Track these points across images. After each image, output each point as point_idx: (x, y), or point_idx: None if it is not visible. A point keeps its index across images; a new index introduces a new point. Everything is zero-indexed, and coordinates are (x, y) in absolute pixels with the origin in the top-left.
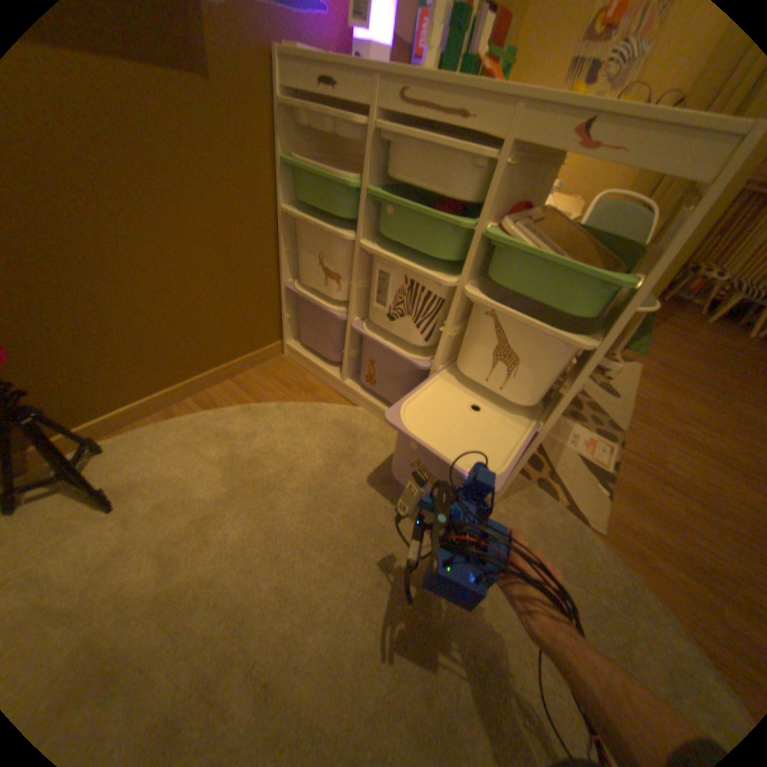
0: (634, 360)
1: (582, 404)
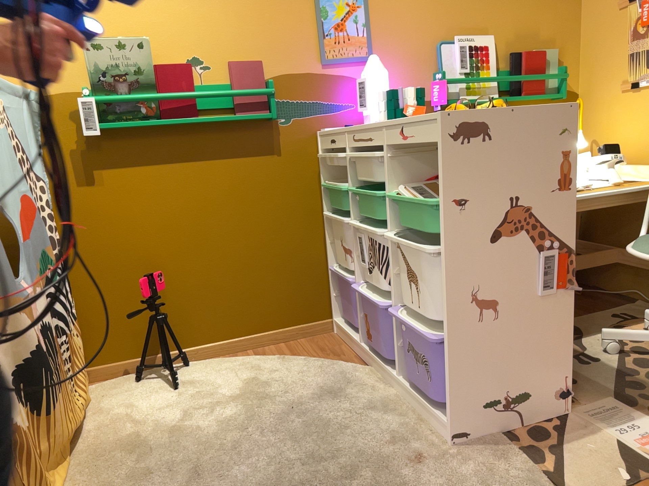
0: None
1: None
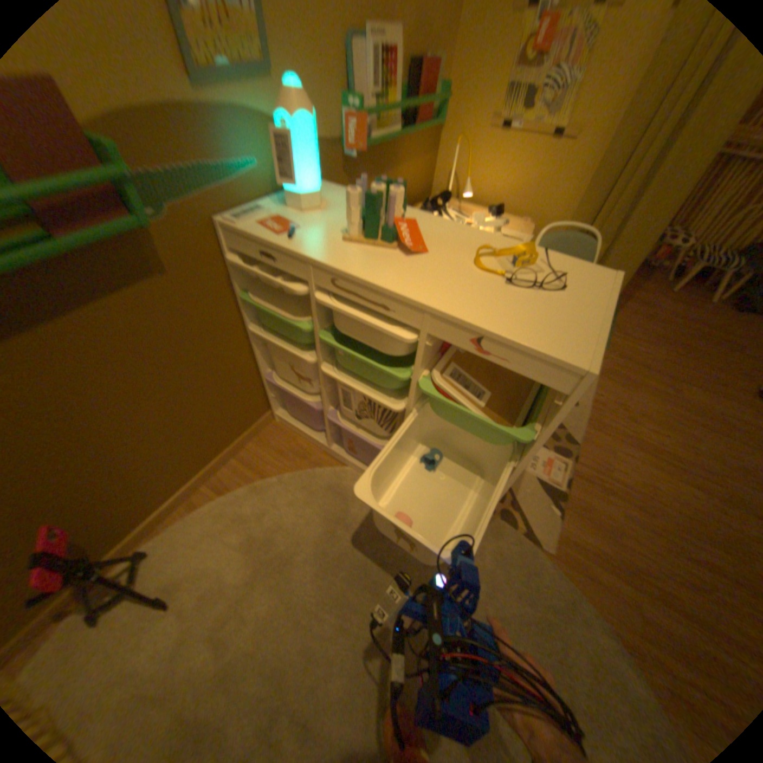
0: None
1: None
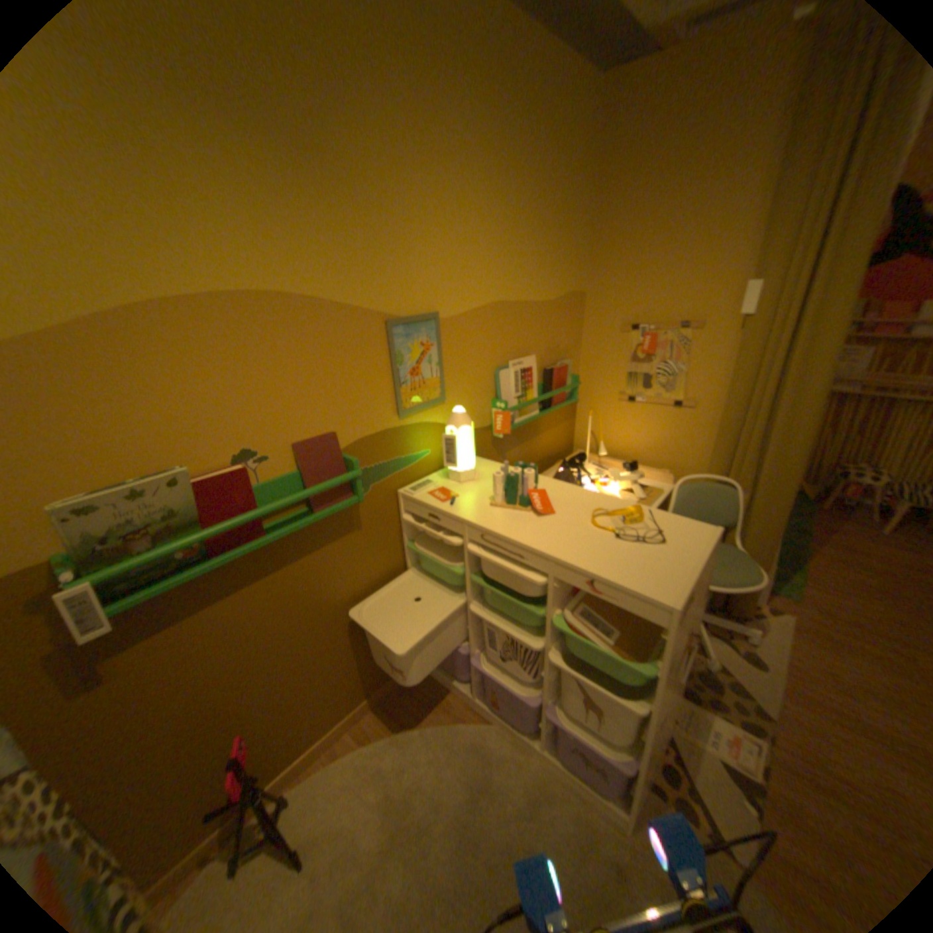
0: (786, 613)
1: (723, 688)
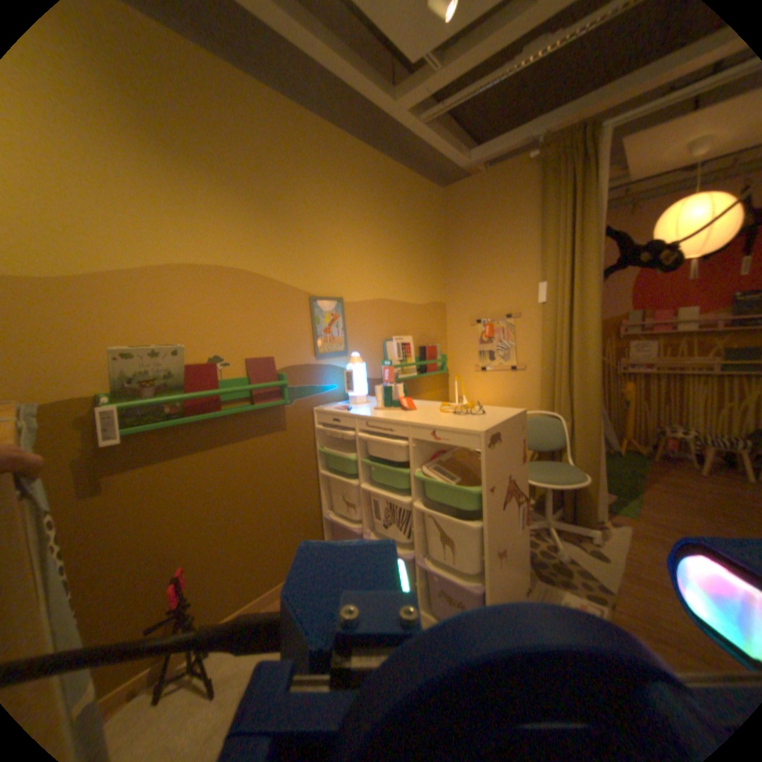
0: (625, 526)
1: (573, 574)
